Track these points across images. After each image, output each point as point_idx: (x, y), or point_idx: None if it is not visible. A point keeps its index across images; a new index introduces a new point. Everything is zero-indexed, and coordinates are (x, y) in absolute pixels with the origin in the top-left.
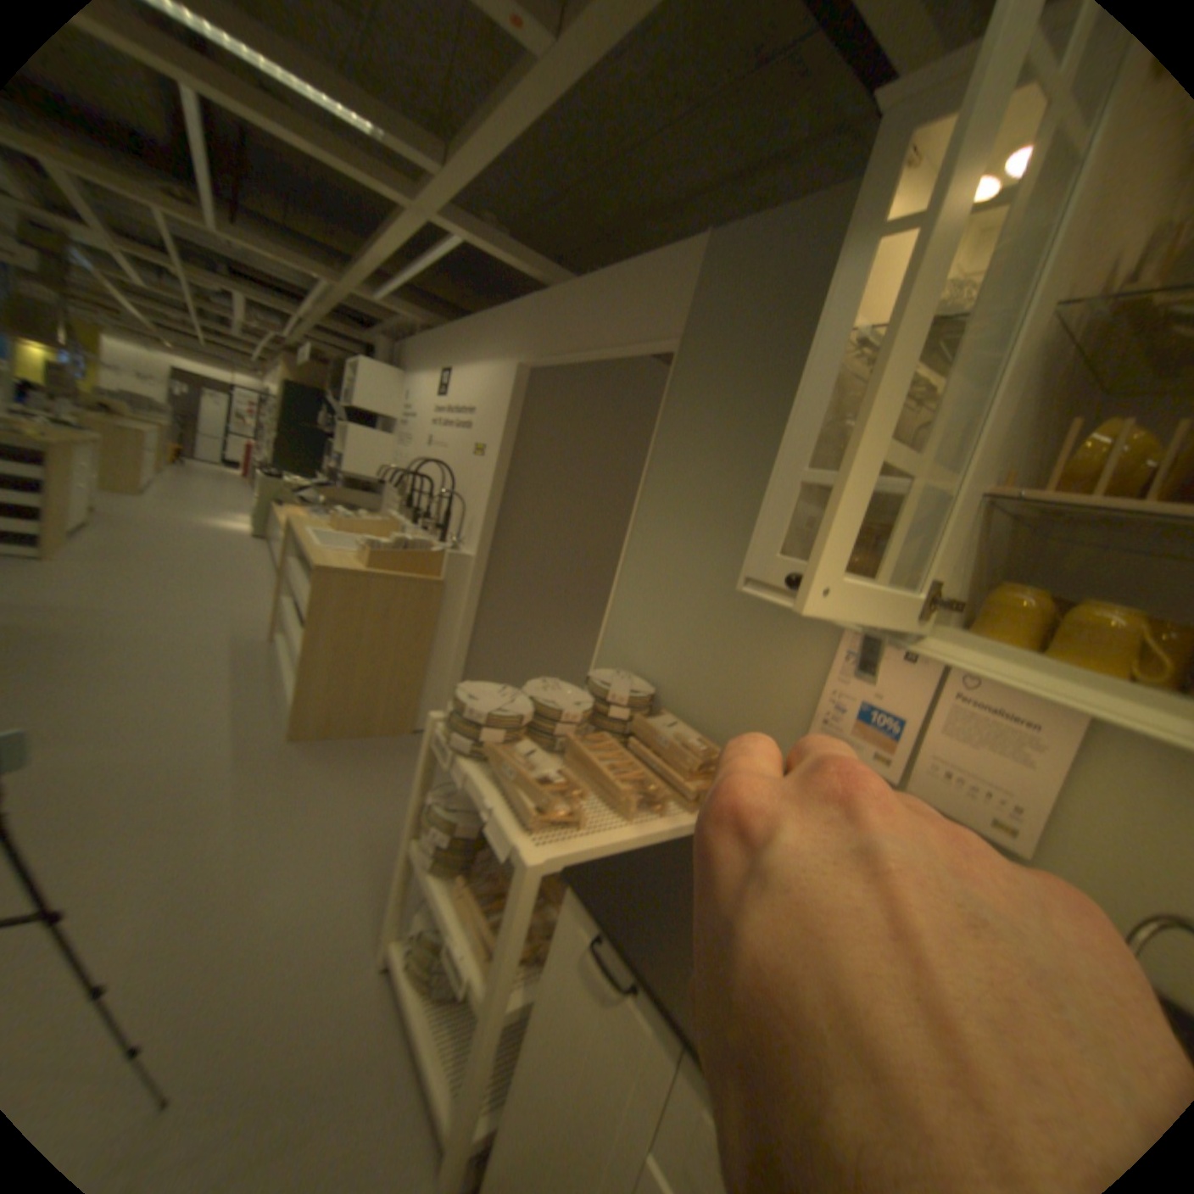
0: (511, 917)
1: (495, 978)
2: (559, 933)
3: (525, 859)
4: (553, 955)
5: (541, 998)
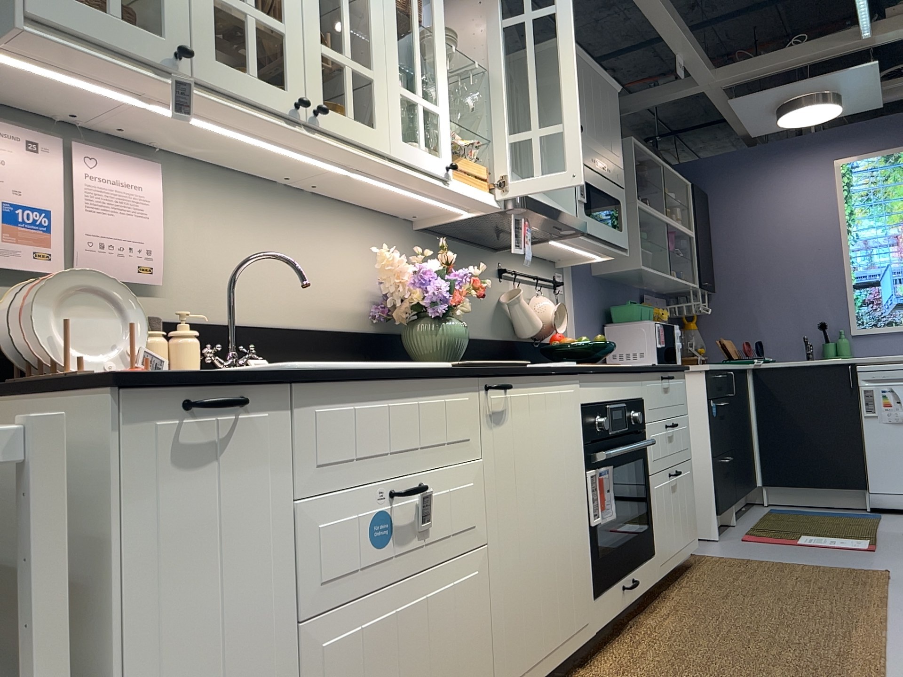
0: (37, 539)
1: (36, 675)
2: (110, 480)
3: (35, 422)
4: (112, 519)
5: (113, 597)
